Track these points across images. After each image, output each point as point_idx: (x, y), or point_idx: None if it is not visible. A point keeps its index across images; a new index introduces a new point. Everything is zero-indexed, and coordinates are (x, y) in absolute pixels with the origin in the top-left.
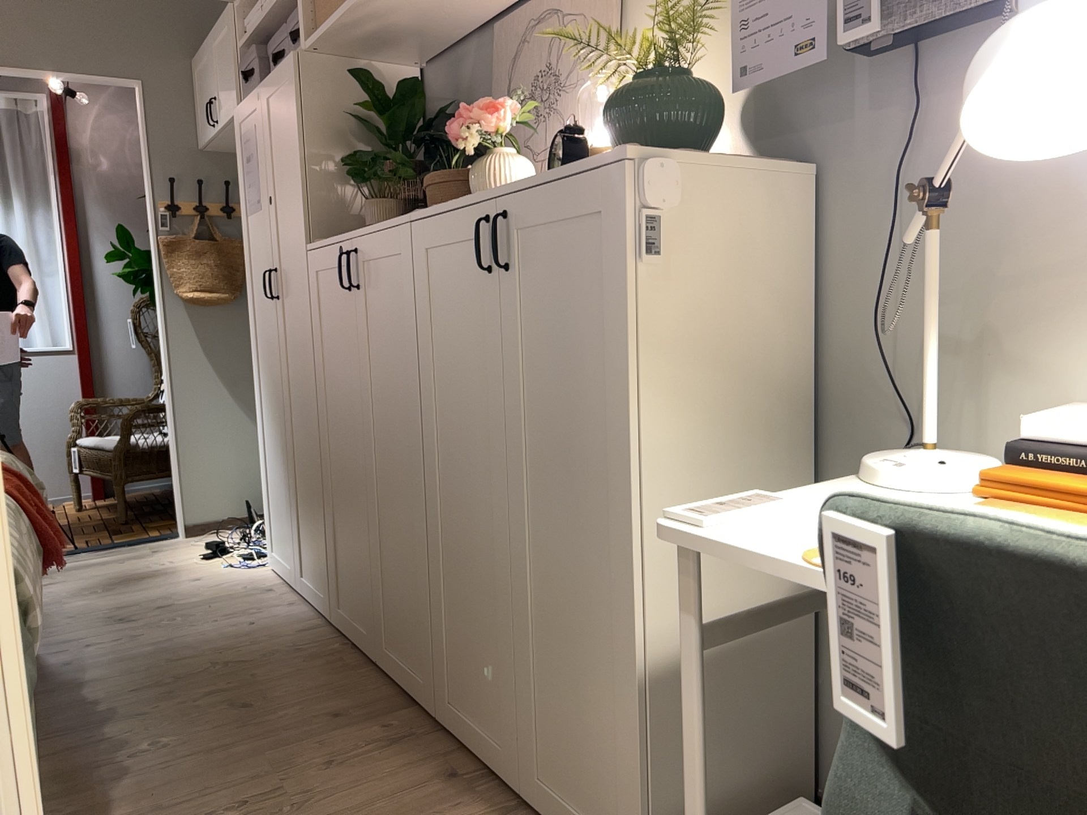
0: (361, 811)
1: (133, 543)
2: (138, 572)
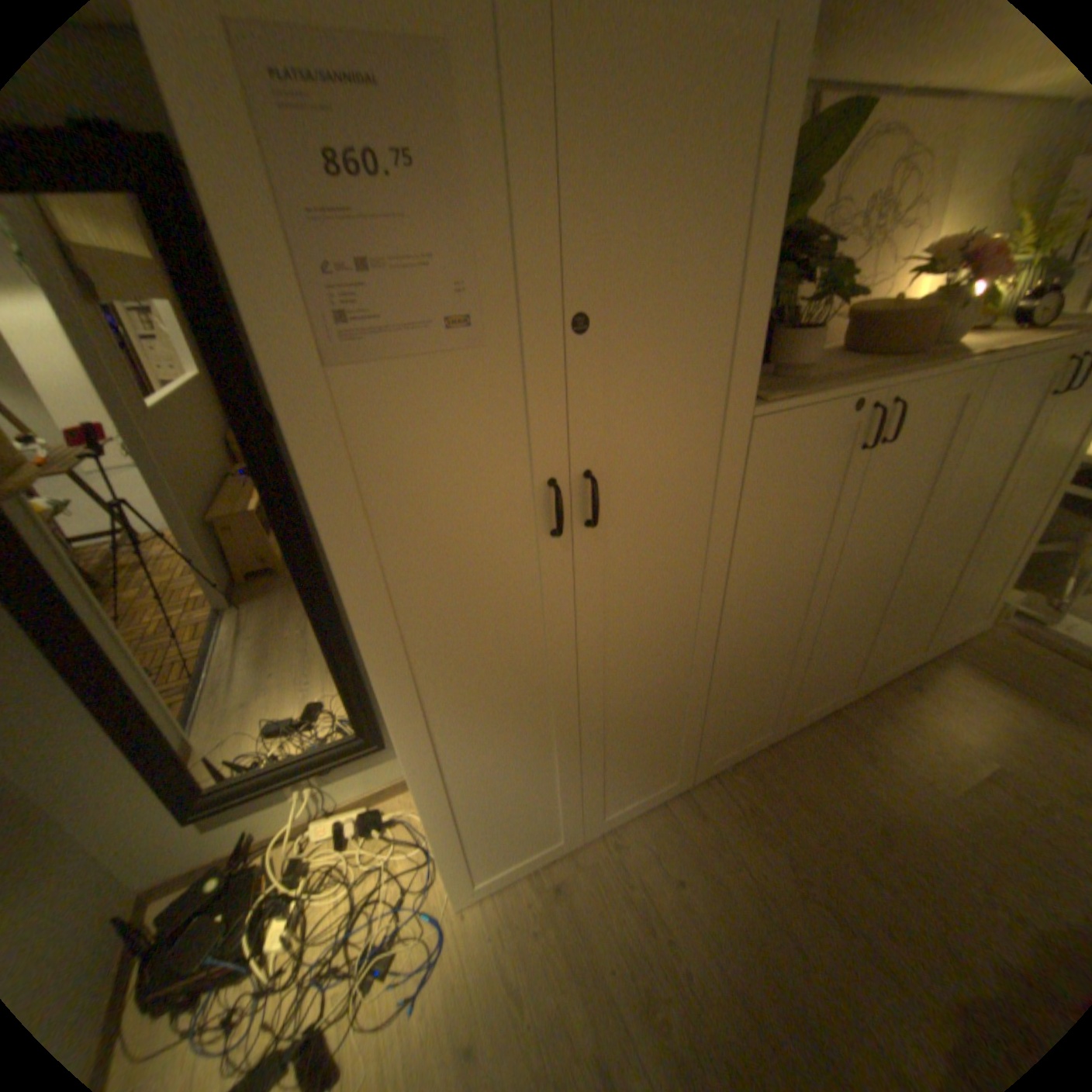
0: (976, 730)
1: None
2: None
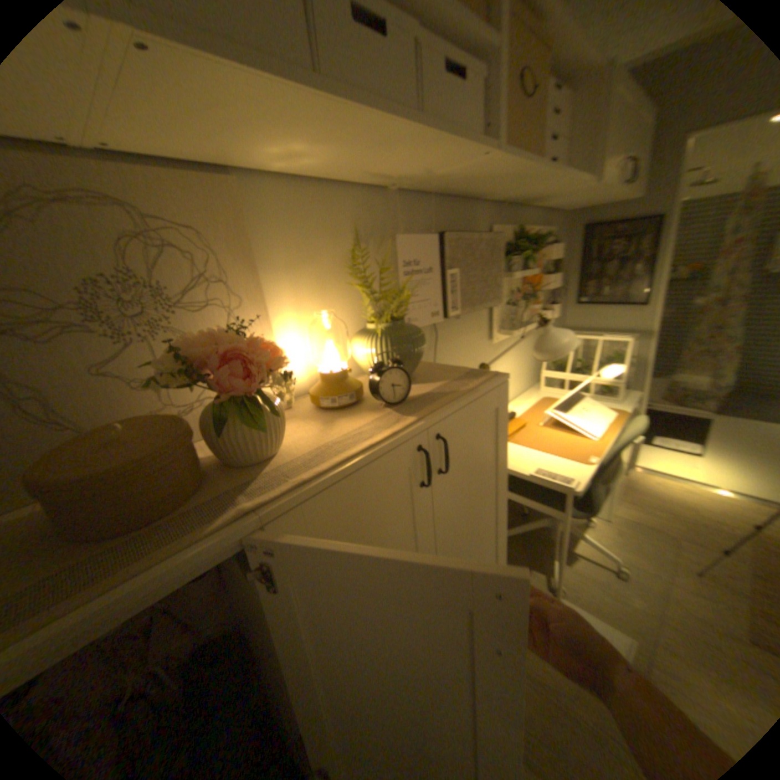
0: None
1: None
2: None
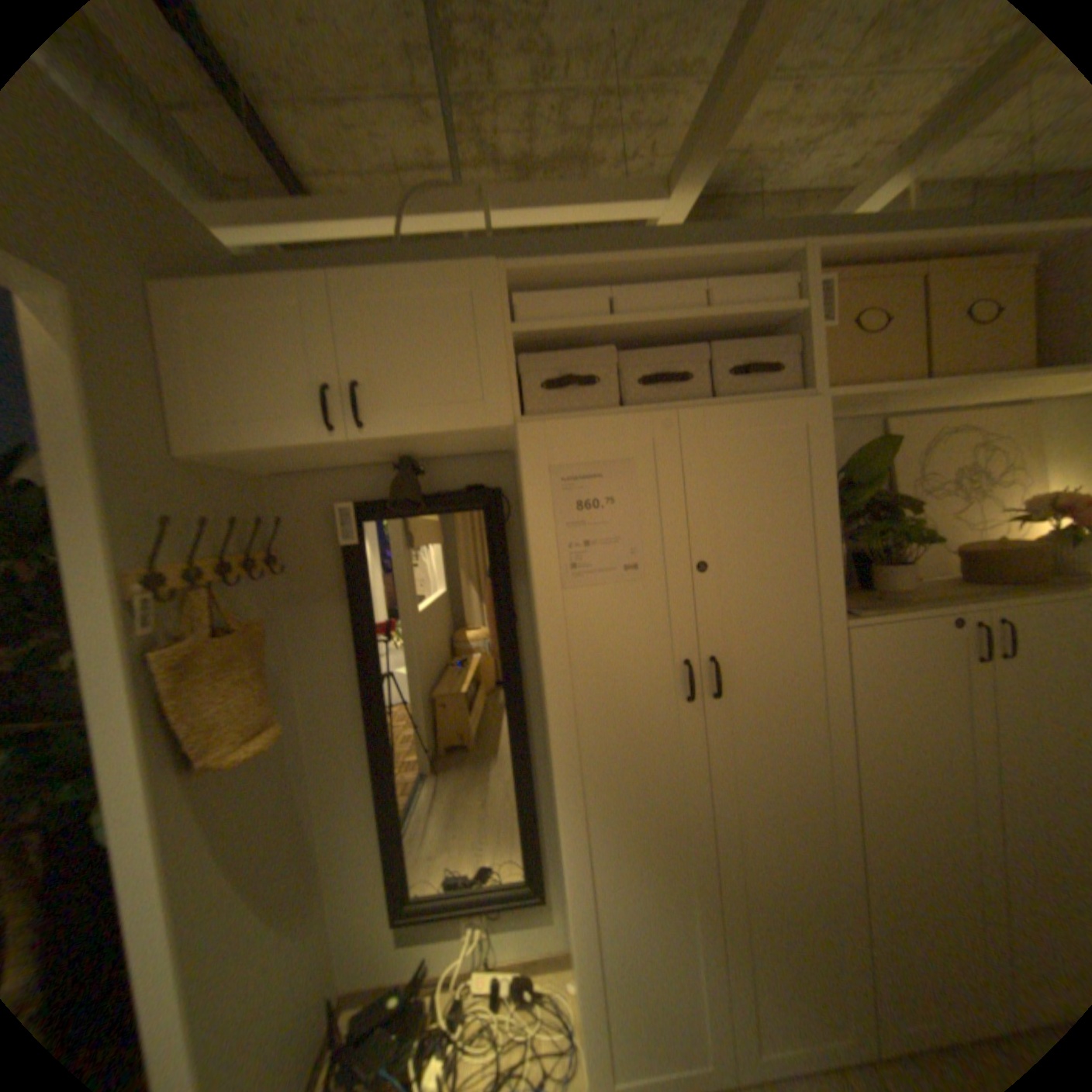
0: None
1: None
2: None
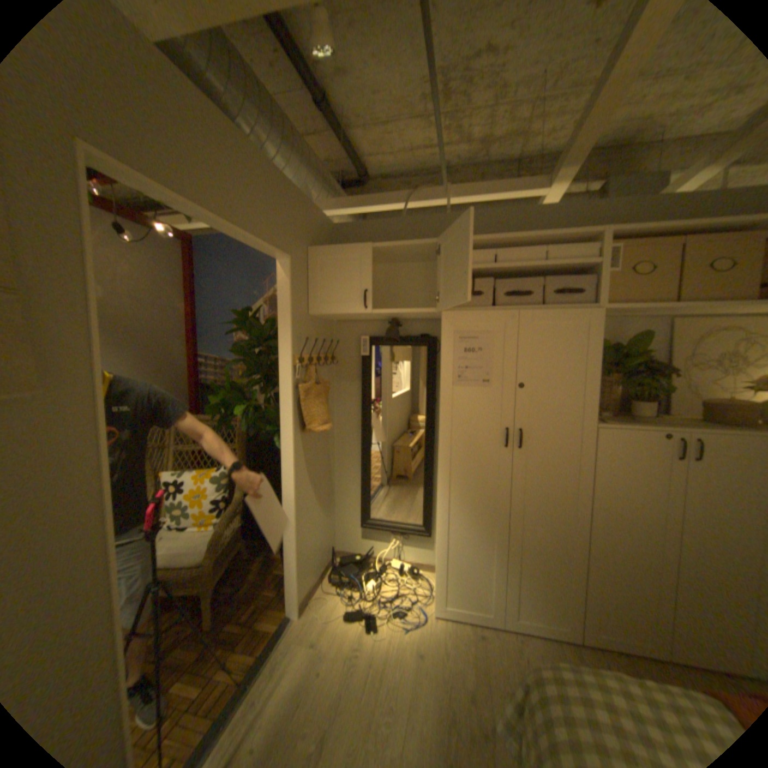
0: None
1: (272, 649)
2: (359, 678)
